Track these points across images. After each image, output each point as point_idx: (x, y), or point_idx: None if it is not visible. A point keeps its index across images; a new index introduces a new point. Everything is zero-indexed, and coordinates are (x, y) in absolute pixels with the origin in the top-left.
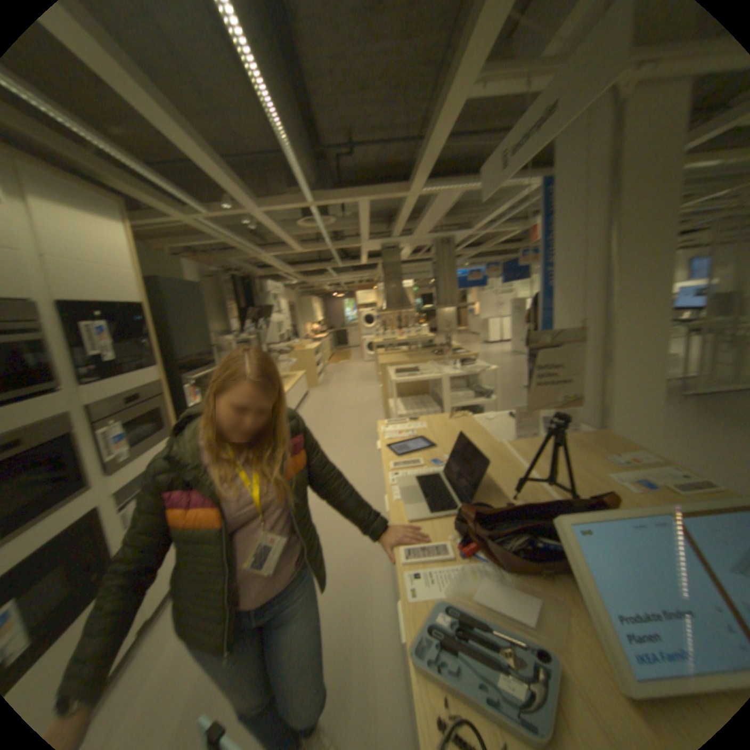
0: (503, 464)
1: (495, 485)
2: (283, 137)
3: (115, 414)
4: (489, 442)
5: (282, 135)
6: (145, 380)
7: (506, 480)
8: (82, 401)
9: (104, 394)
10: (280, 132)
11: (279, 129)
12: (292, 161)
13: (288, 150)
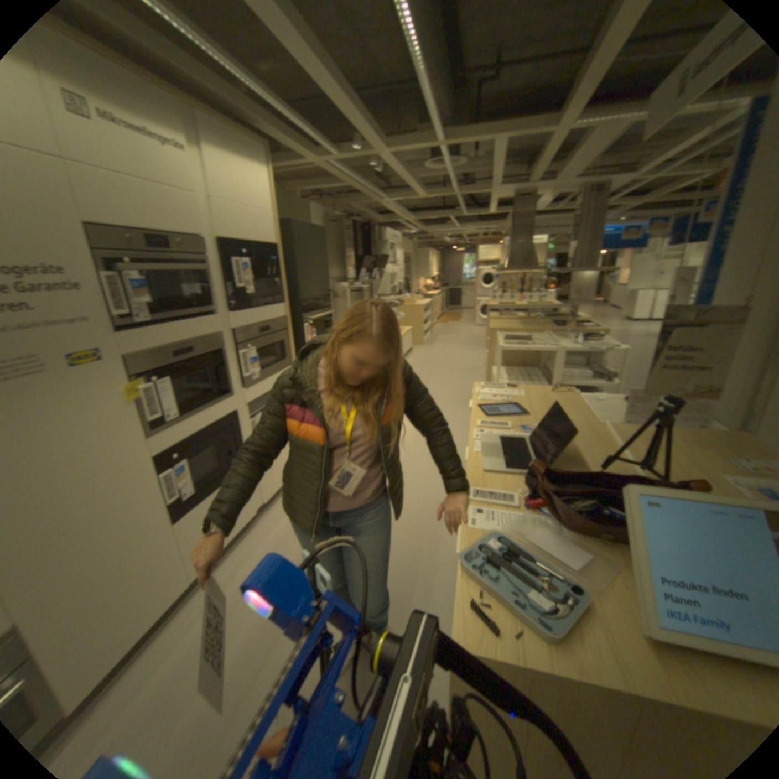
0: (599, 443)
1: (583, 460)
2: (421, 68)
3: (253, 340)
4: (590, 421)
5: (421, 65)
6: (276, 314)
7: (597, 458)
8: (232, 325)
9: (246, 322)
10: (419, 62)
11: (418, 59)
12: (428, 94)
13: (425, 81)
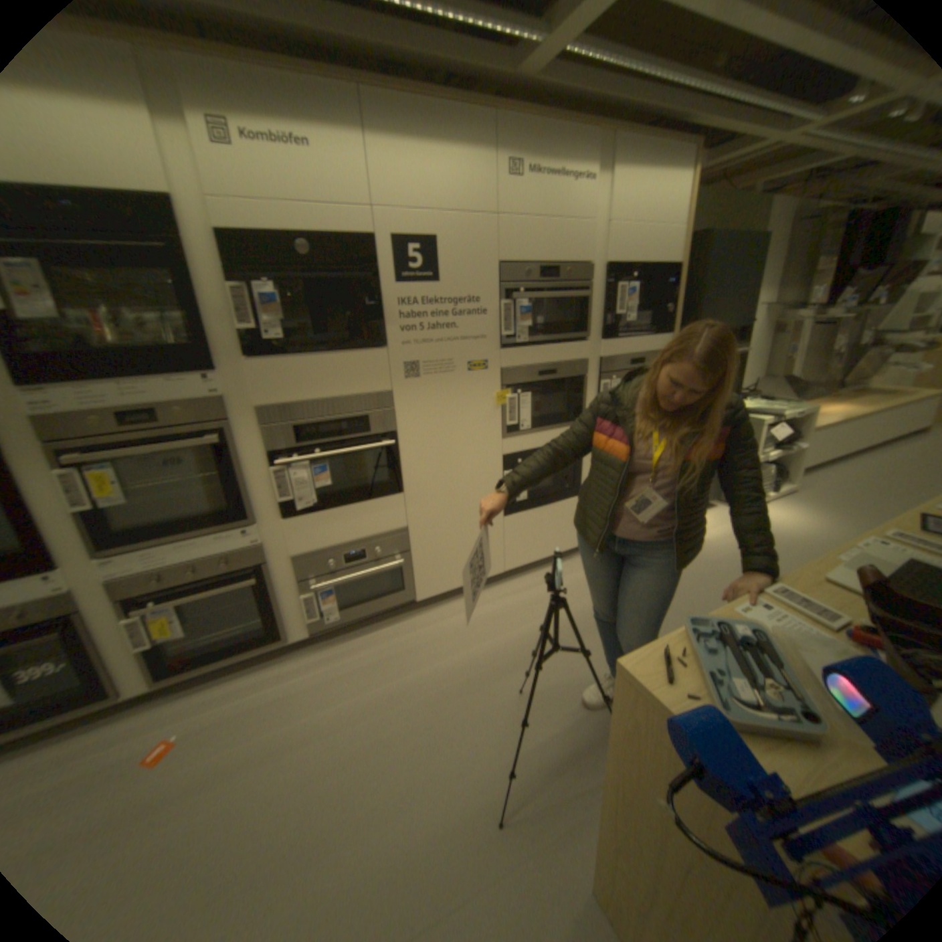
0: None
1: None
2: None
3: (622, 372)
4: None
5: None
6: (658, 347)
7: None
8: (601, 354)
9: (618, 352)
10: None
11: None
12: None
13: None
